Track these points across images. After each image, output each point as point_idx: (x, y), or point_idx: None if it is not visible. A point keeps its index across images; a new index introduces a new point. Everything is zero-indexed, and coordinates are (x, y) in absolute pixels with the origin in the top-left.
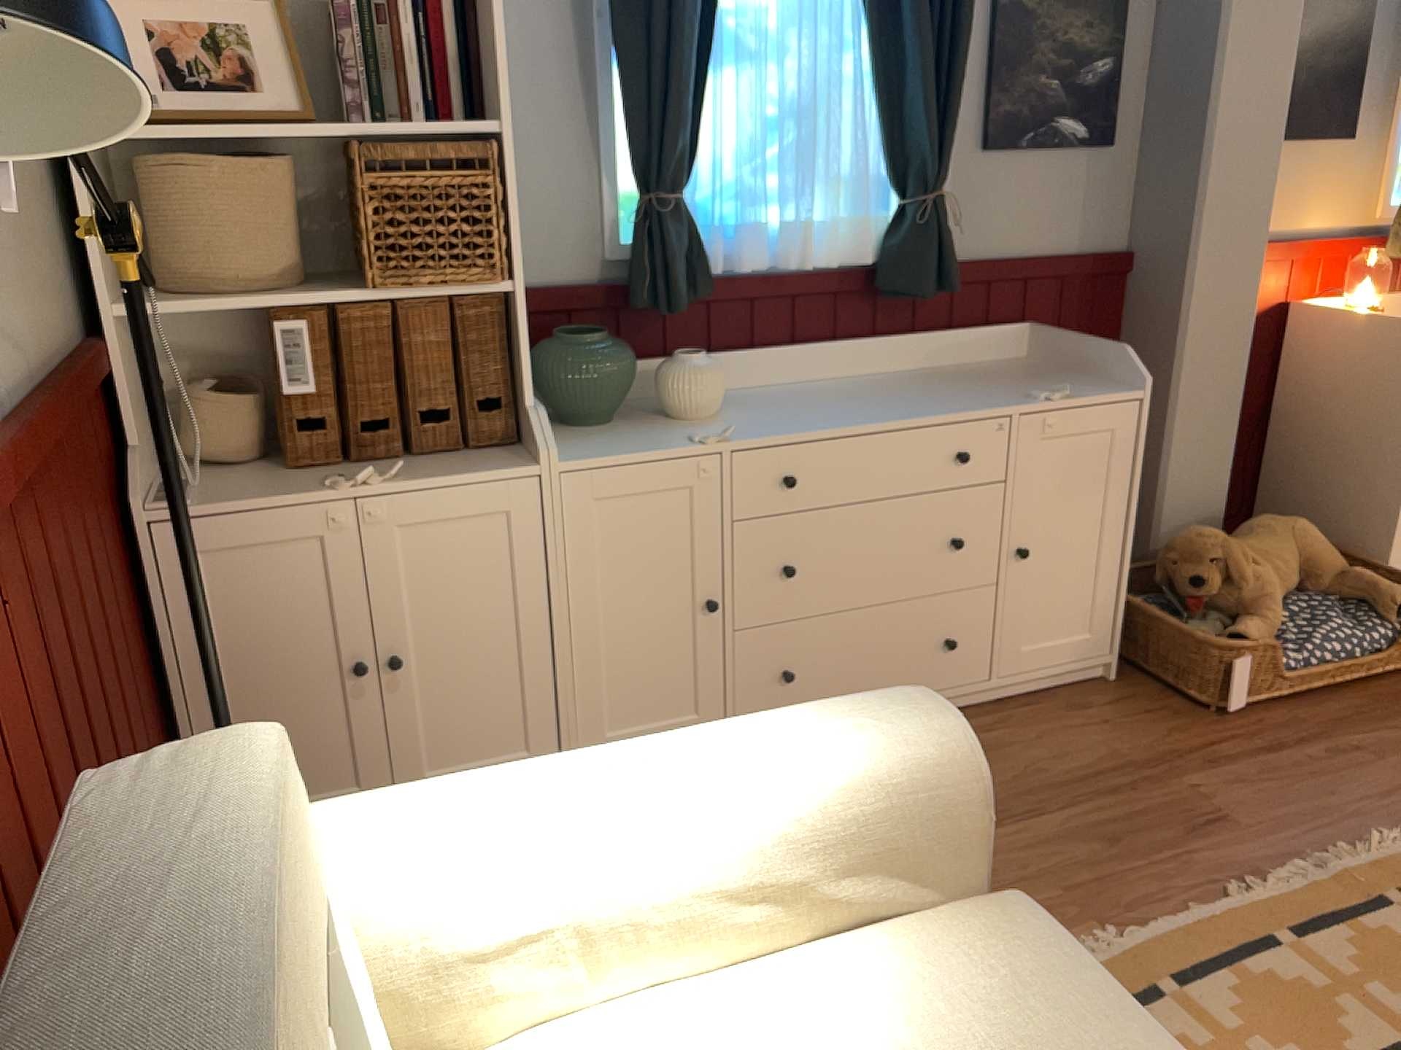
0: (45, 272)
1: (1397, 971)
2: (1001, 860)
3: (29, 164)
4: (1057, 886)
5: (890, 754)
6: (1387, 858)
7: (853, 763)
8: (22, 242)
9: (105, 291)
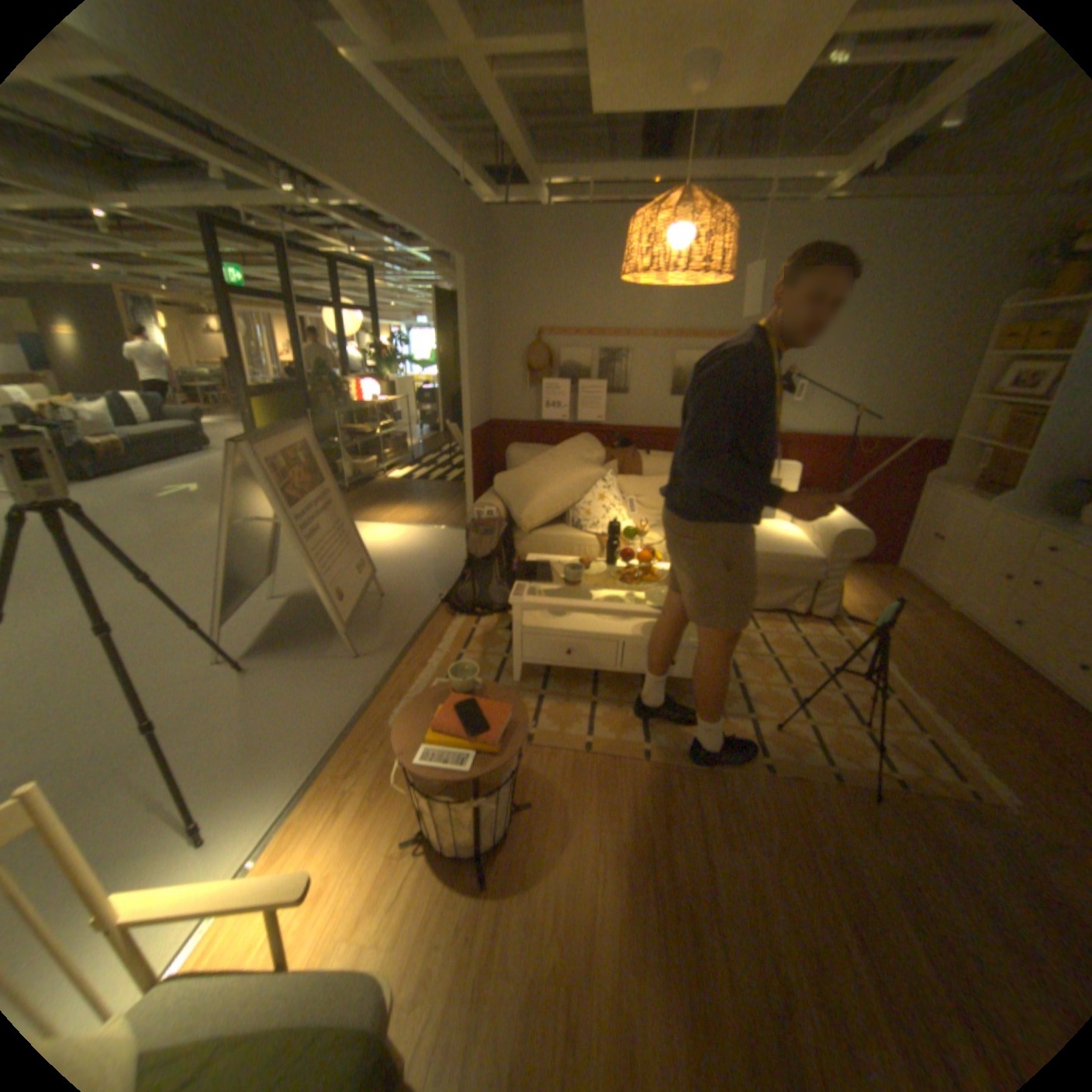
0: (935, 422)
1: (881, 710)
2: (937, 668)
3: (949, 401)
4: (923, 672)
5: (837, 524)
6: (962, 754)
7: (834, 521)
8: (922, 415)
9: (960, 431)
